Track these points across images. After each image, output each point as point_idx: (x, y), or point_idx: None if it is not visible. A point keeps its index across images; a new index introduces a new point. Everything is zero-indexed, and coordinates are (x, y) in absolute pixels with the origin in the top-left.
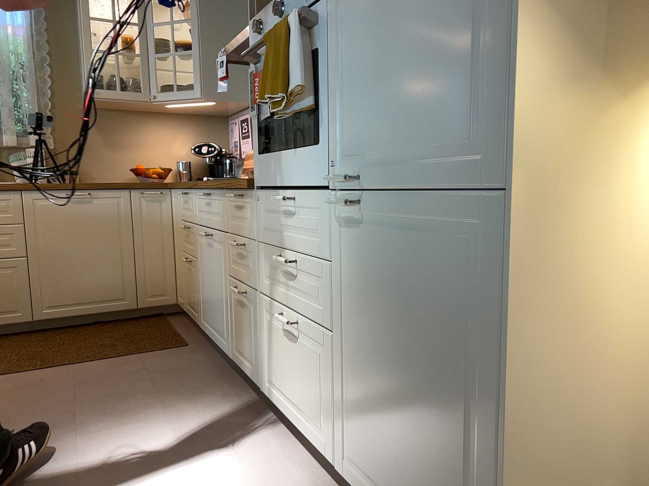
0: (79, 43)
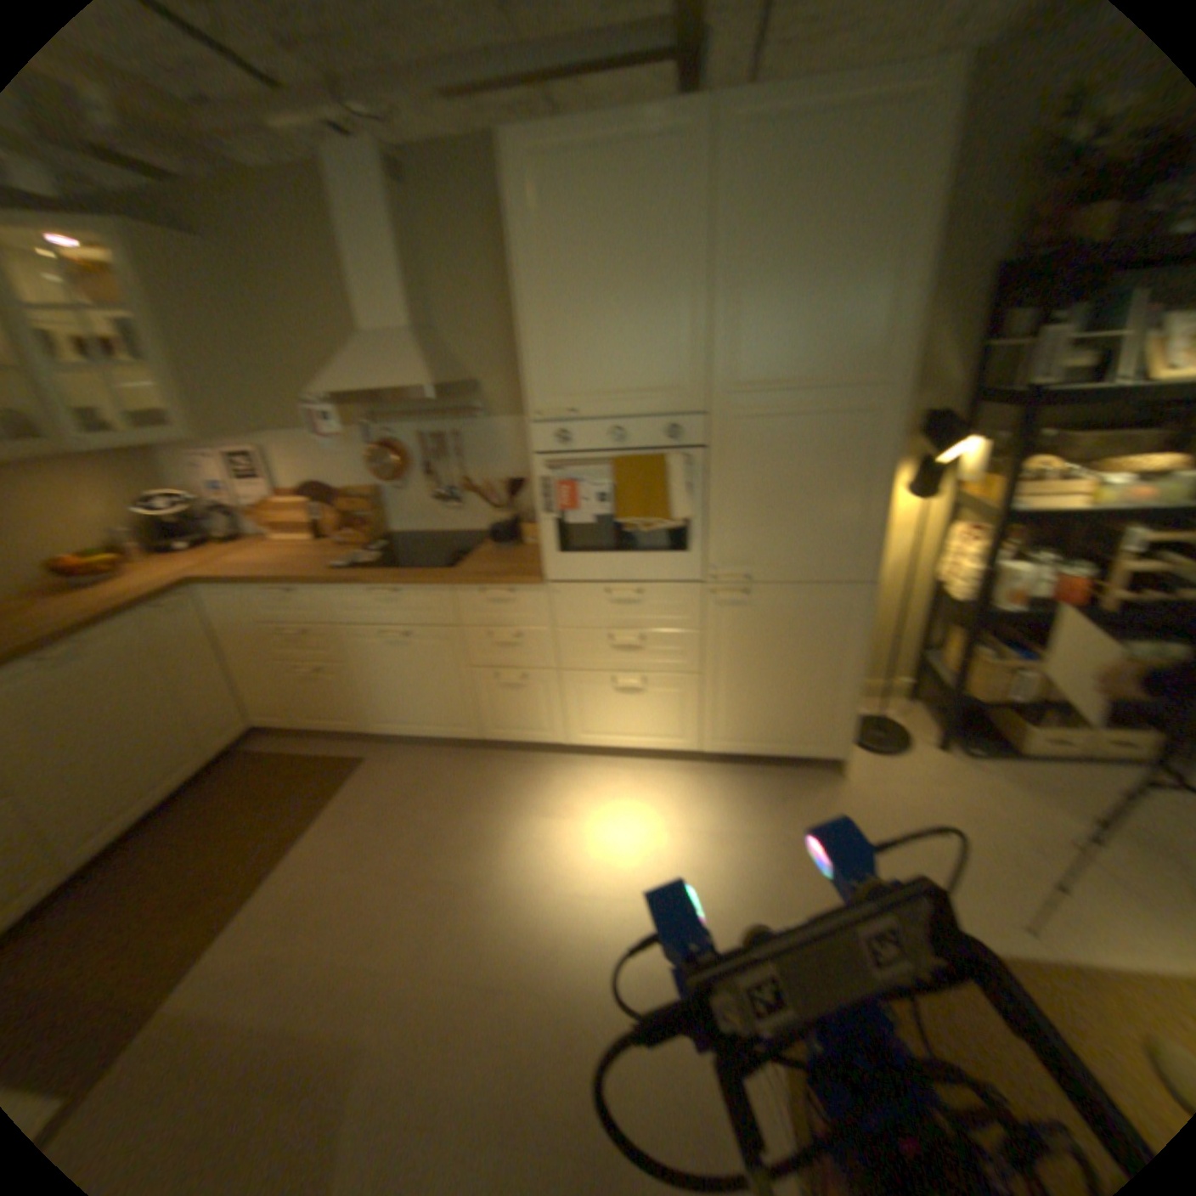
0: None
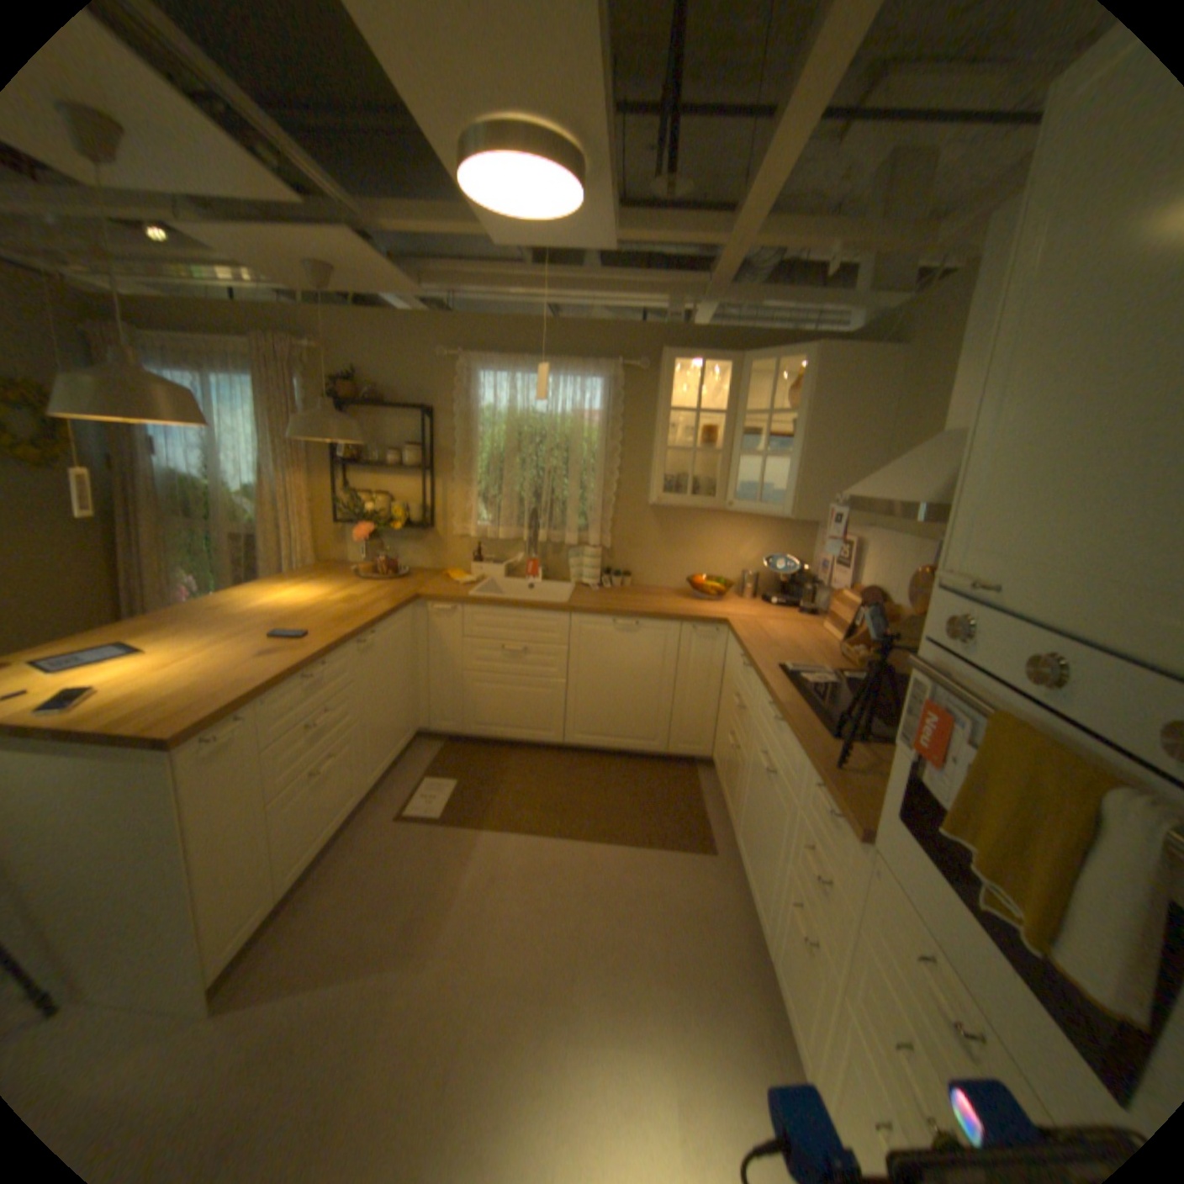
0: (654, 429)
